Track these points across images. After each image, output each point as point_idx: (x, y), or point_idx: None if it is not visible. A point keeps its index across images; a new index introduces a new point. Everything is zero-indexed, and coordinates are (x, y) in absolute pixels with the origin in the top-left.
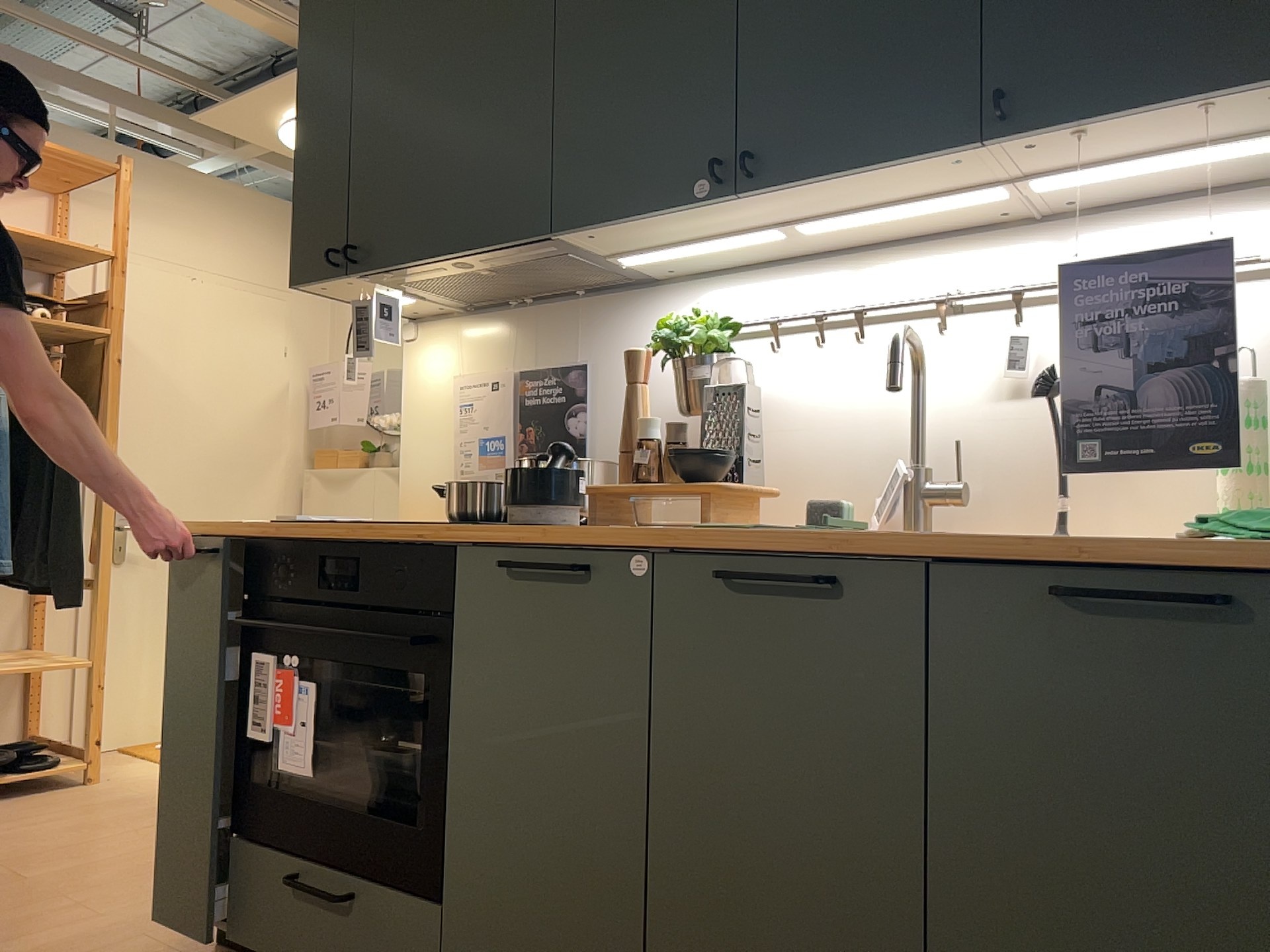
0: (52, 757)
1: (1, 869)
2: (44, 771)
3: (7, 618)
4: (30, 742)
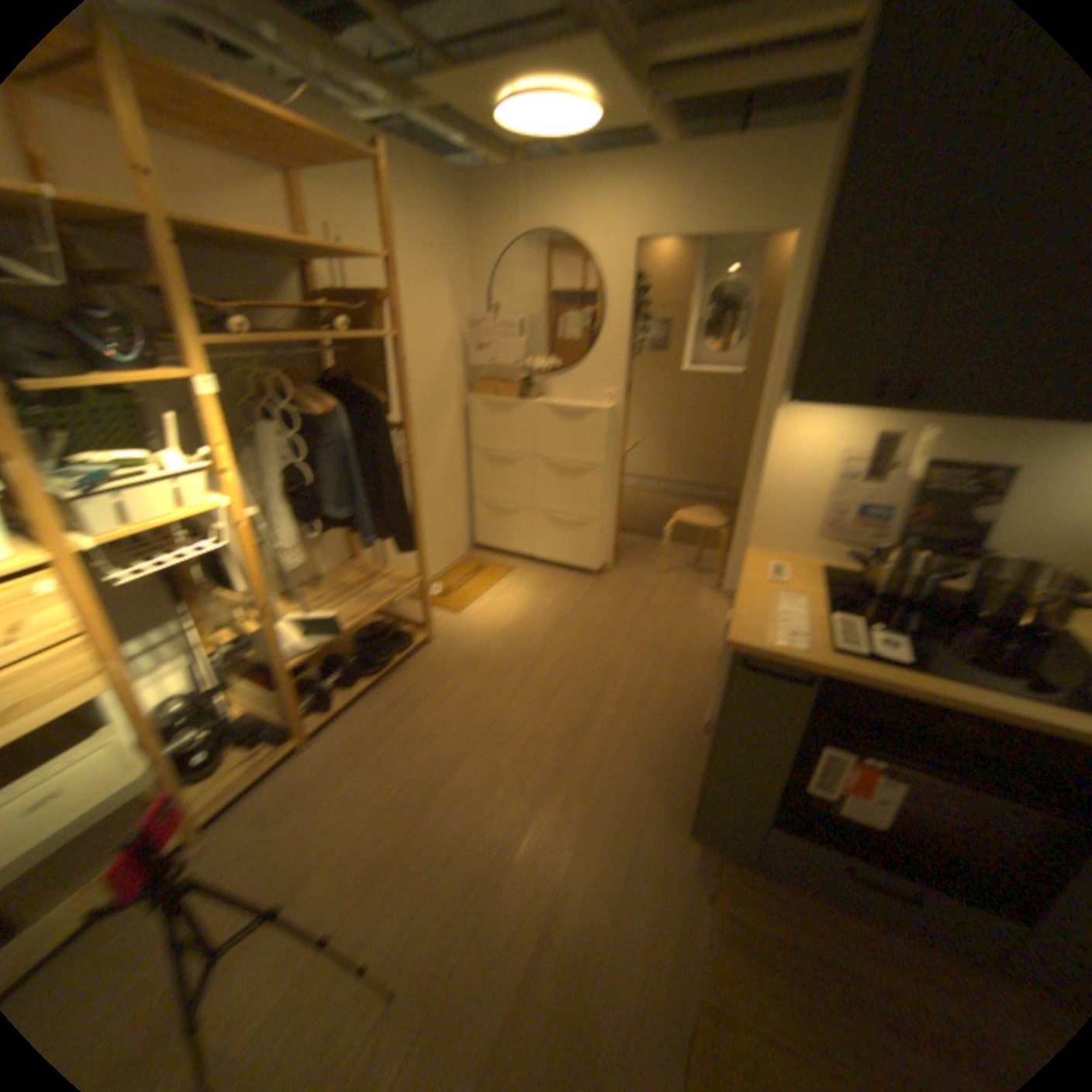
0: (409, 632)
1: (483, 757)
2: (415, 645)
3: (340, 543)
4: (391, 624)
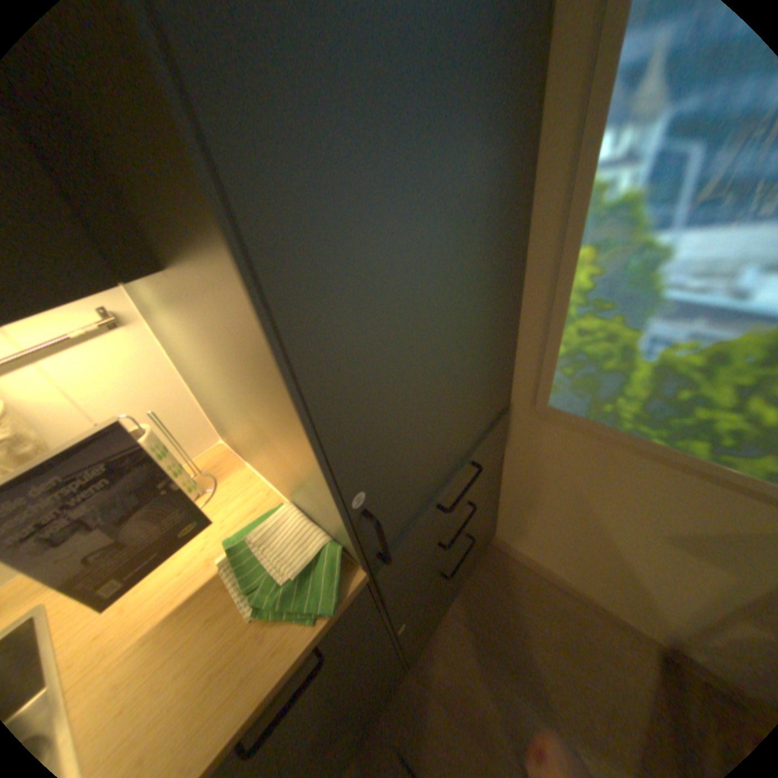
0: None
1: None
2: None
3: None
4: None
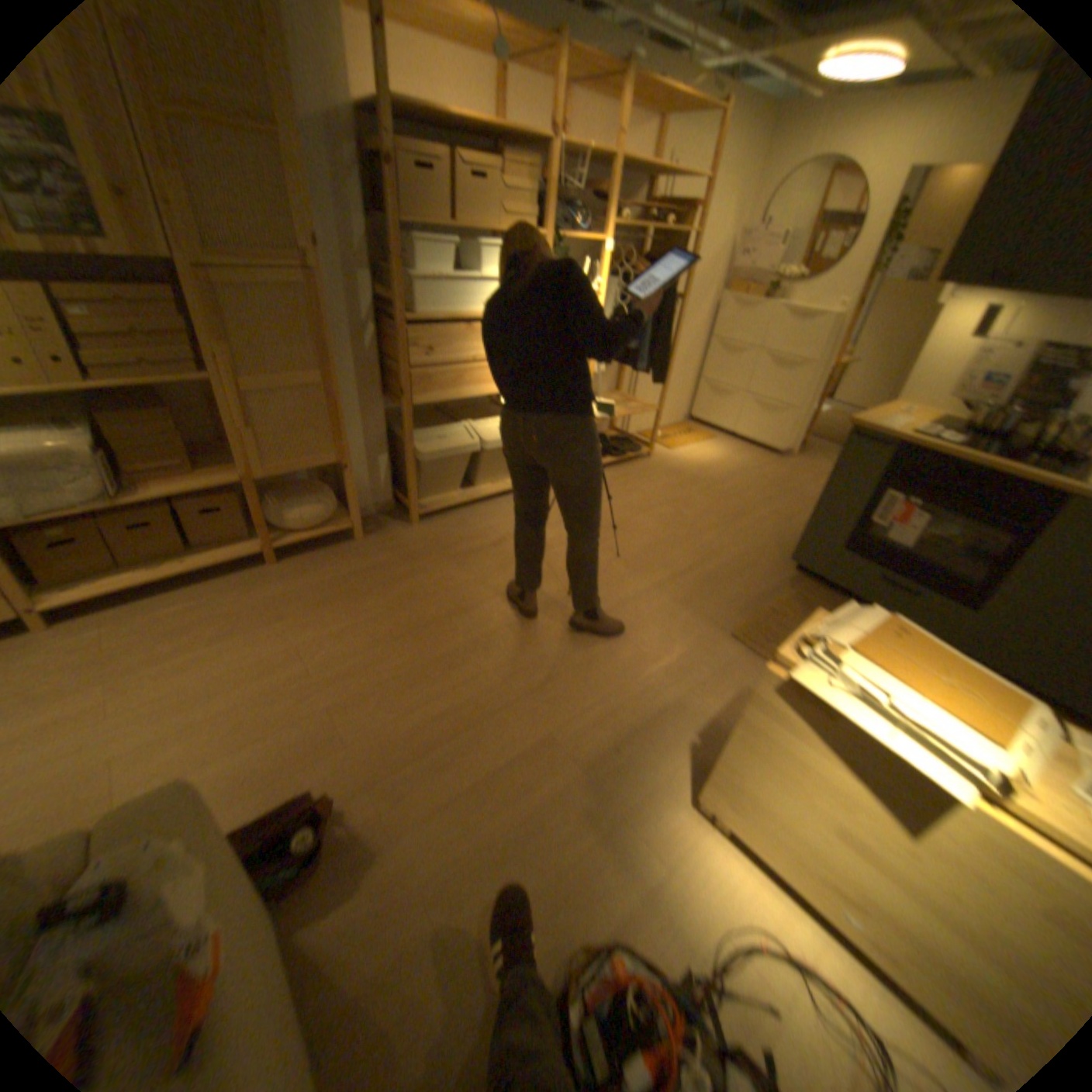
0: (636, 445)
1: (671, 508)
2: (638, 453)
3: (609, 377)
4: (626, 437)
